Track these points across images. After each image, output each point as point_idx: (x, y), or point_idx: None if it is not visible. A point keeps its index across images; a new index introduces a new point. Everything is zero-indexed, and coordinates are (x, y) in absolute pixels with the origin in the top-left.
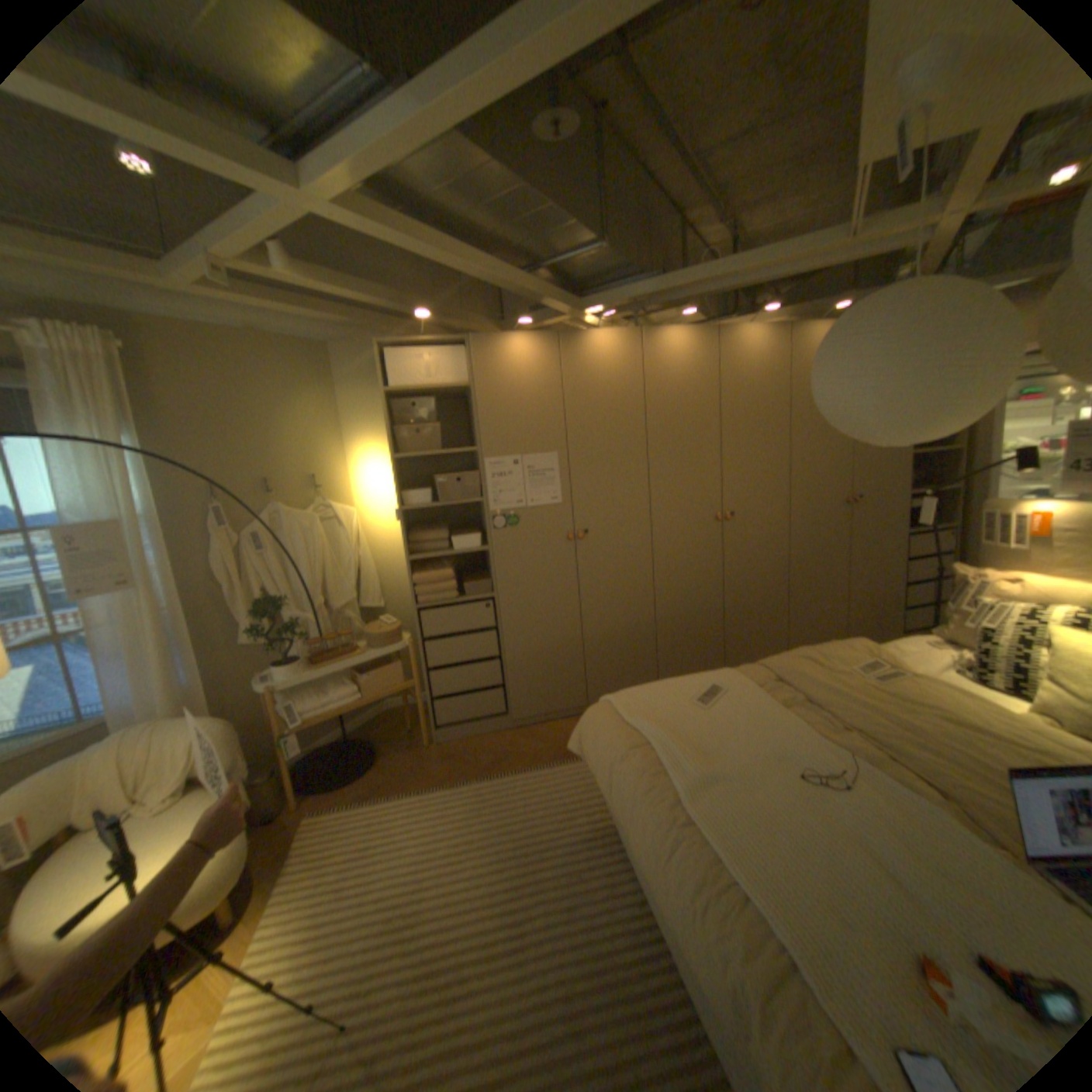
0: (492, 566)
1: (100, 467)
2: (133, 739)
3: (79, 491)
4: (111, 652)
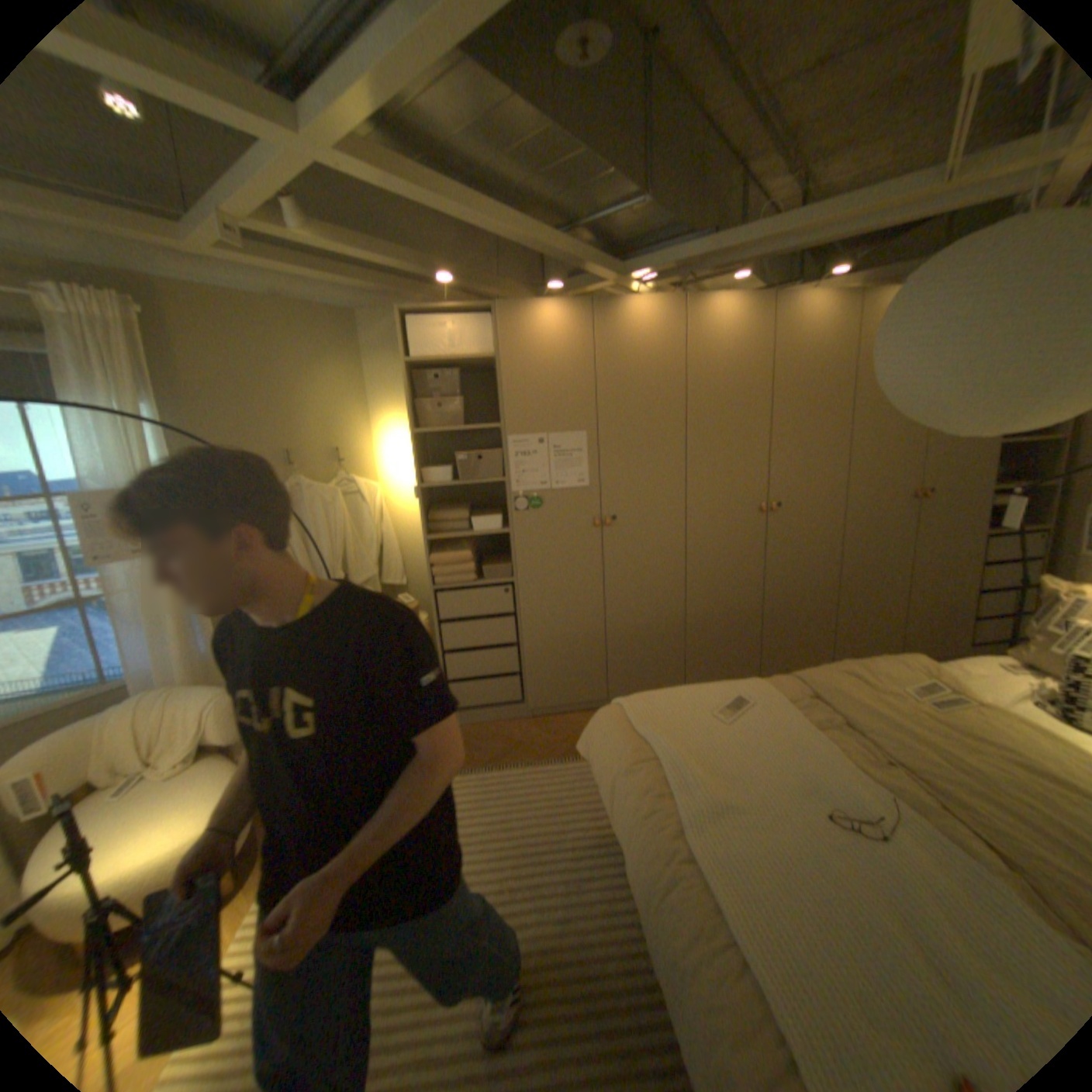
0: (512, 550)
1: (118, 435)
2: (148, 705)
3: (98, 459)
4: (130, 619)
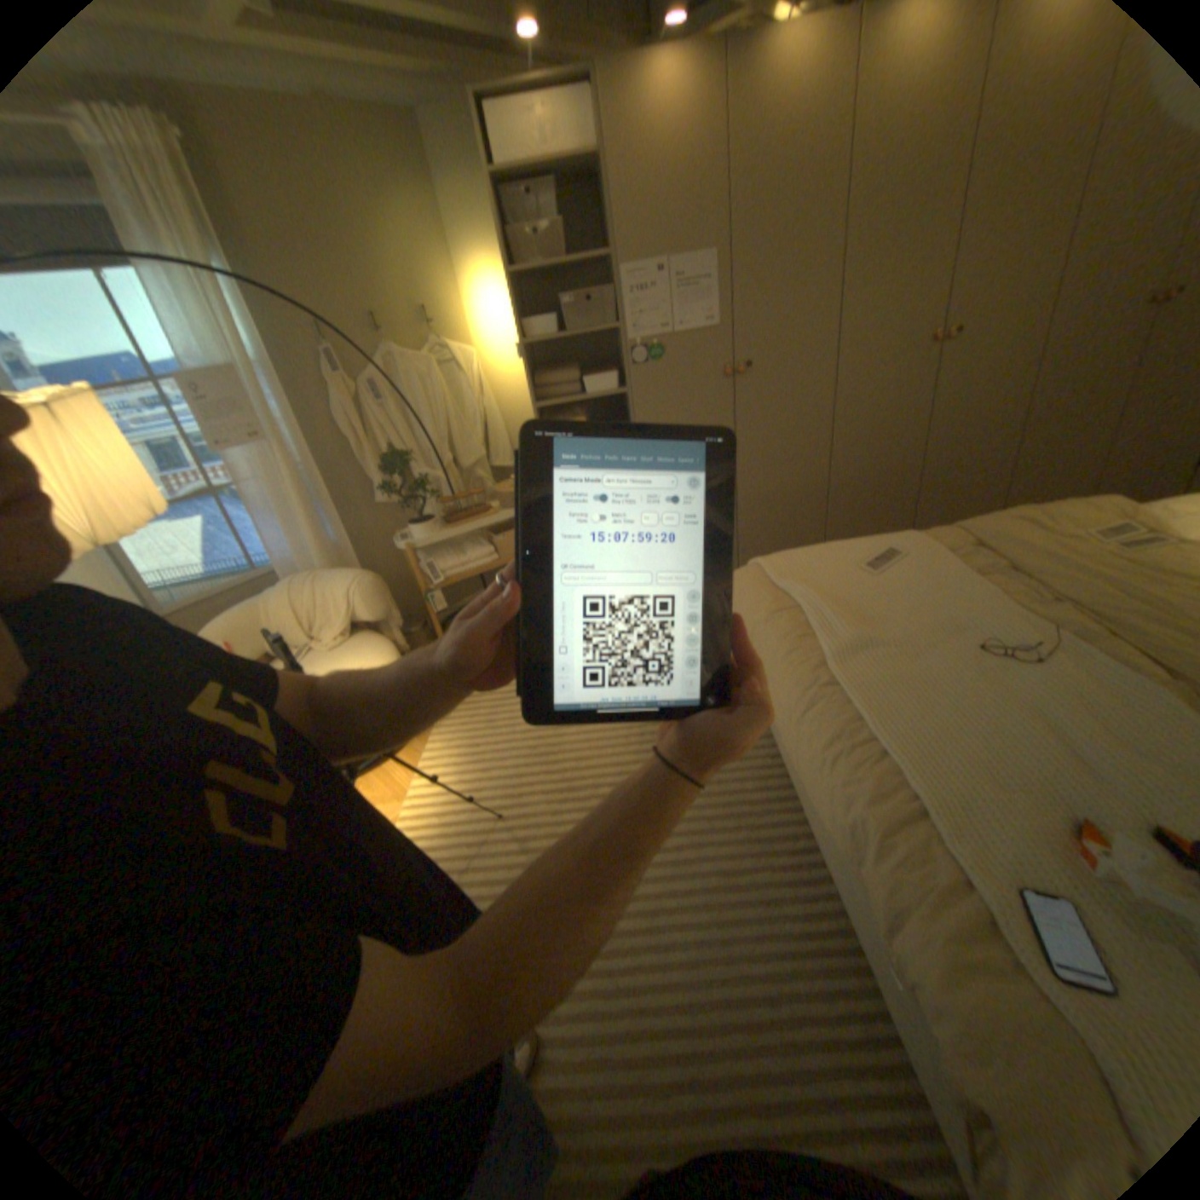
0: (630, 413)
1: (198, 301)
2: (298, 586)
3: (187, 332)
4: (261, 505)
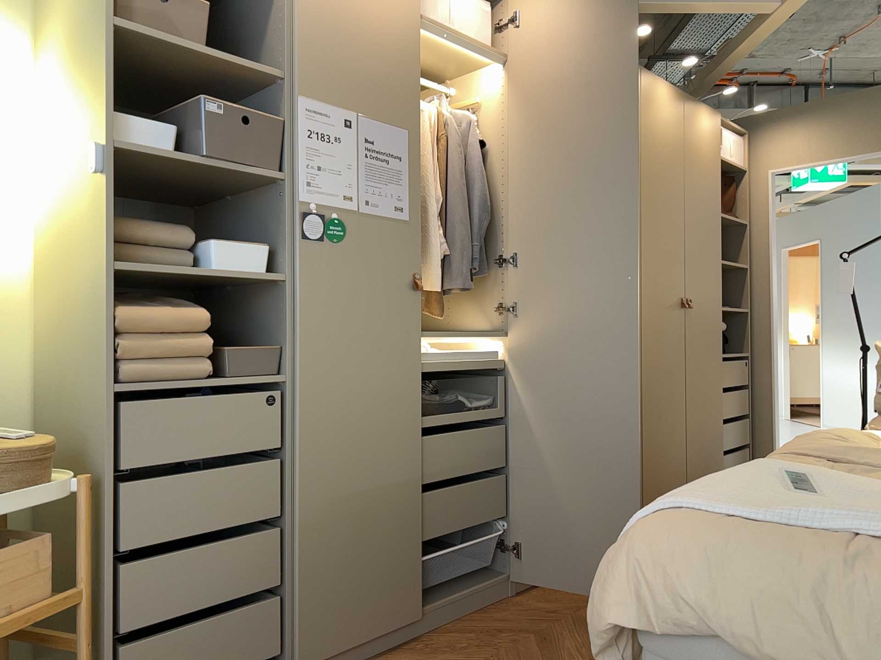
0: (287, 315)
1: None
2: None
3: None
4: None
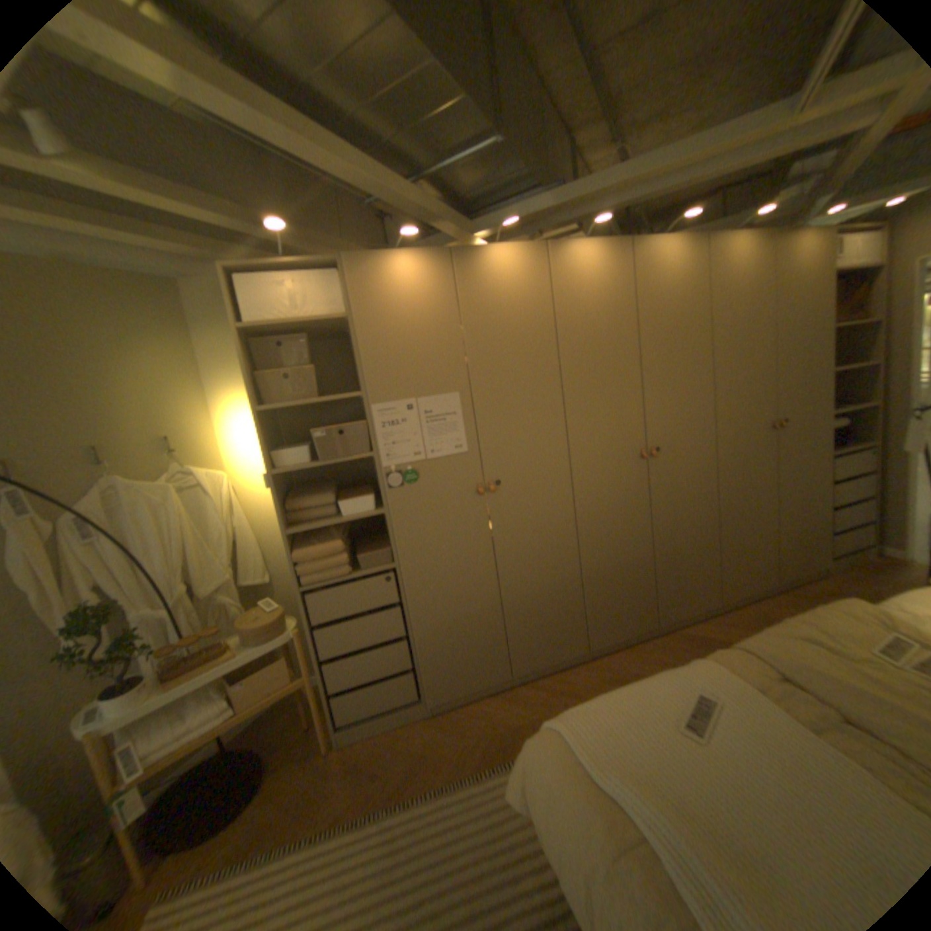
0: (390, 532)
1: None
2: None
3: None
4: None
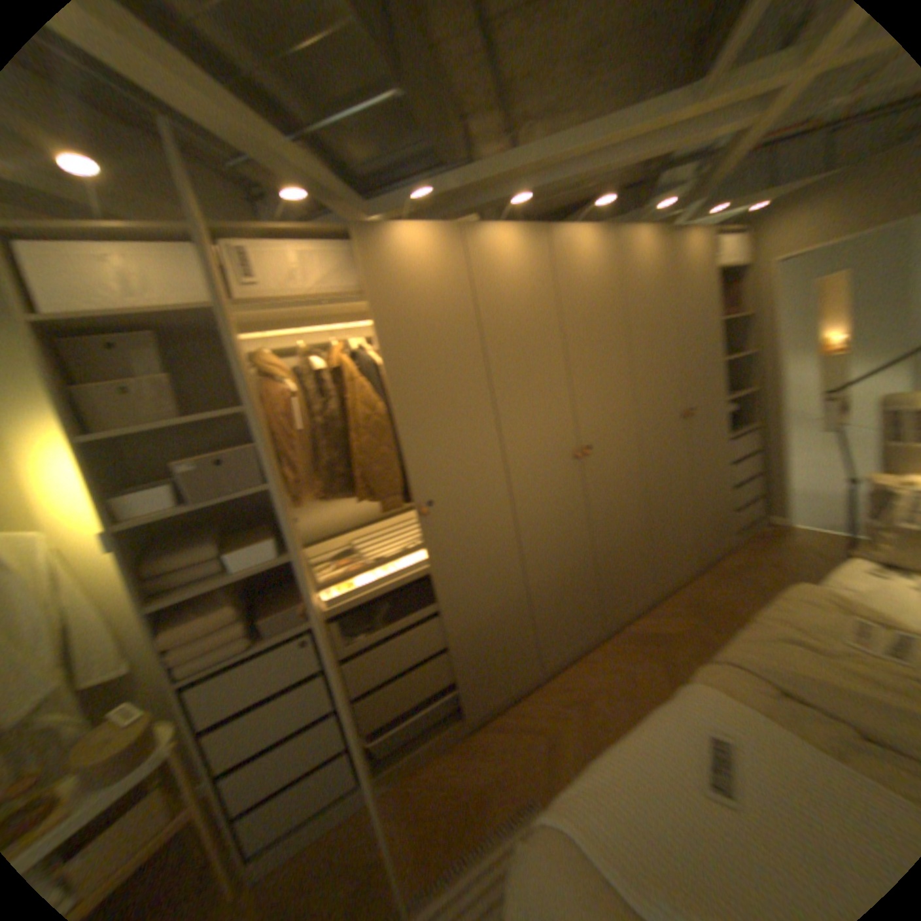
0: (303, 583)
1: None
2: None
3: None
4: None
